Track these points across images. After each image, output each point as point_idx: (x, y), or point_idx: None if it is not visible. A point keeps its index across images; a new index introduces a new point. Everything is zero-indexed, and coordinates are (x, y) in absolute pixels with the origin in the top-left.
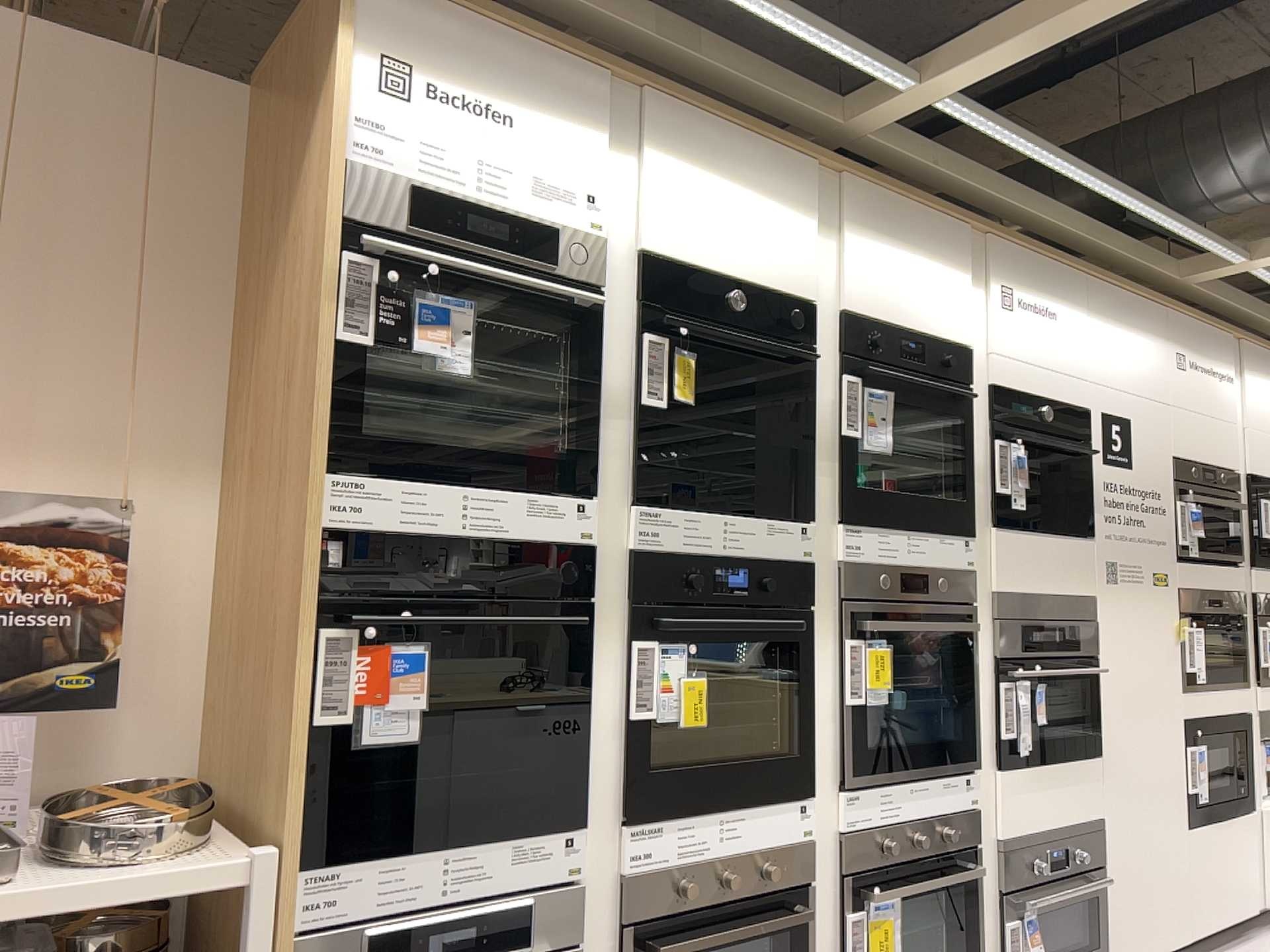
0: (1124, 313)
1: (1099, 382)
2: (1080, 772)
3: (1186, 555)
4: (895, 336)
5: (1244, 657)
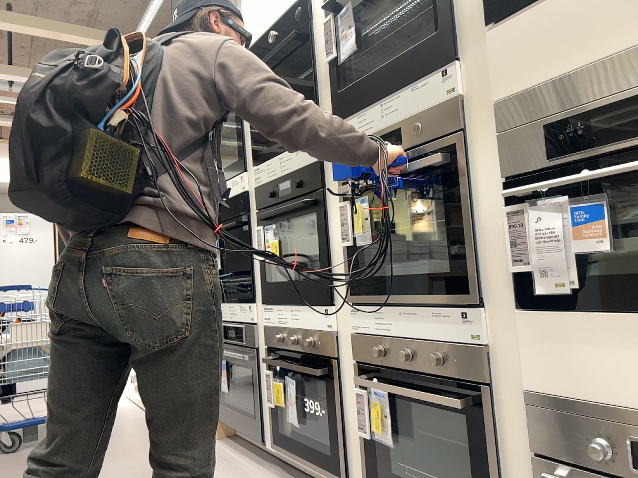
0: None
1: None
2: None
3: None
4: None
5: None
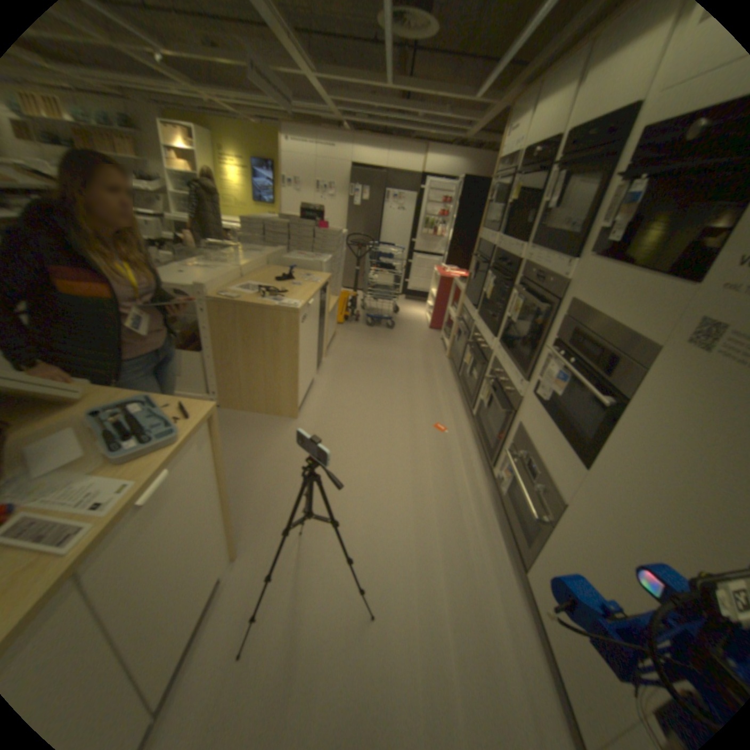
0: None
1: None
2: (567, 456)
3: None
4: (587, 130)
5: None
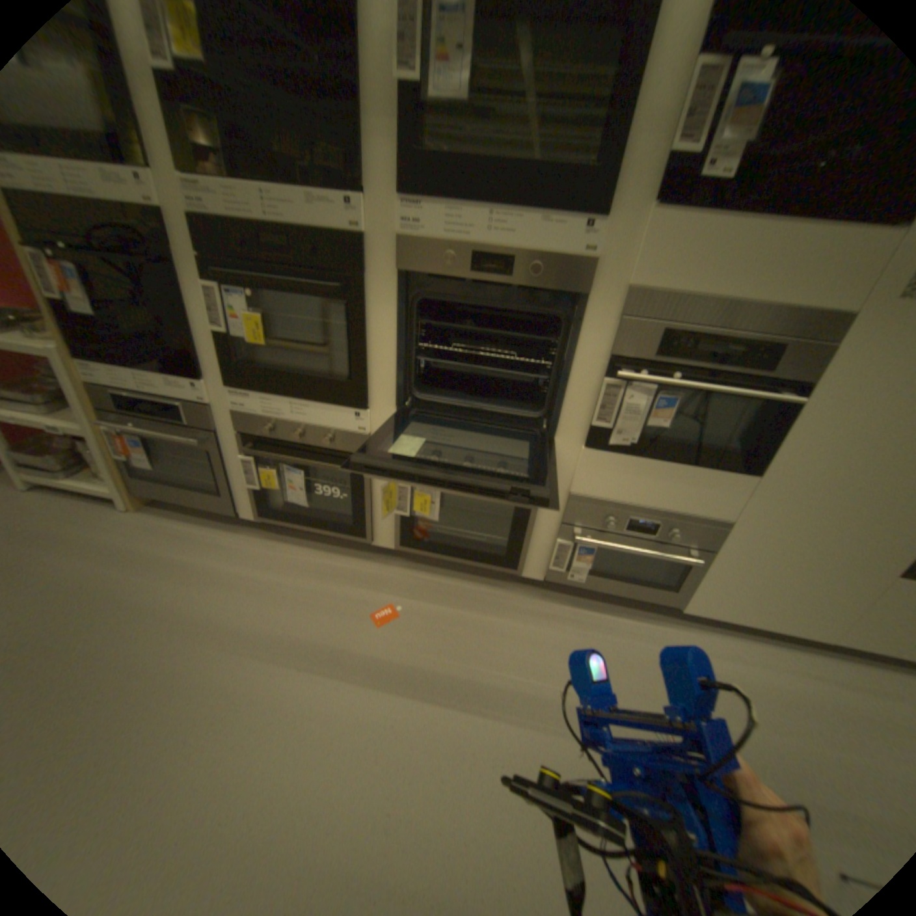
0: None
1: None
2: (713, 481)
3: None
4: None
5: None
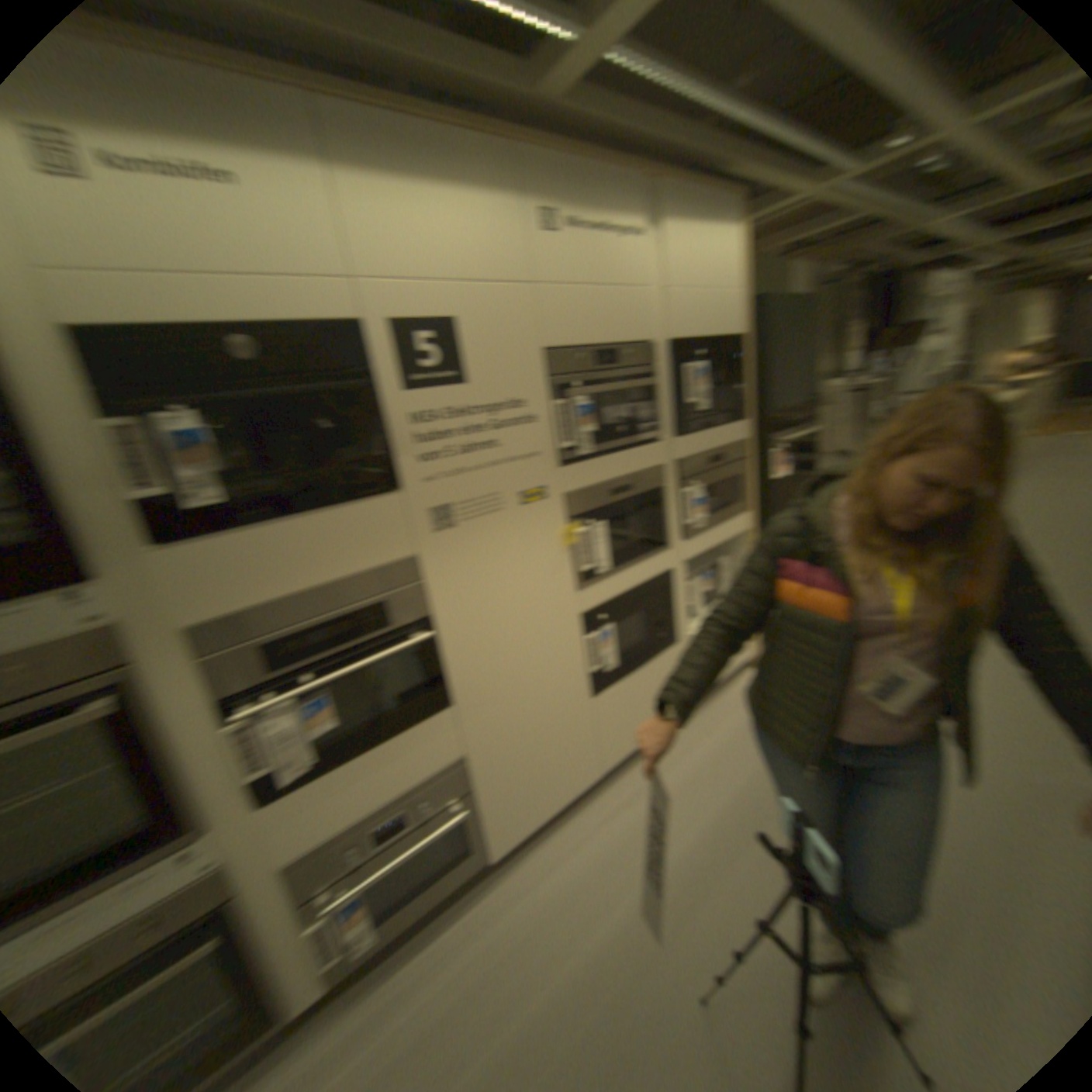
0: (416, 153)
1: (371, 272)
2: (409, 740)
3: (573, 456)
4: None
5: (659, 526)
